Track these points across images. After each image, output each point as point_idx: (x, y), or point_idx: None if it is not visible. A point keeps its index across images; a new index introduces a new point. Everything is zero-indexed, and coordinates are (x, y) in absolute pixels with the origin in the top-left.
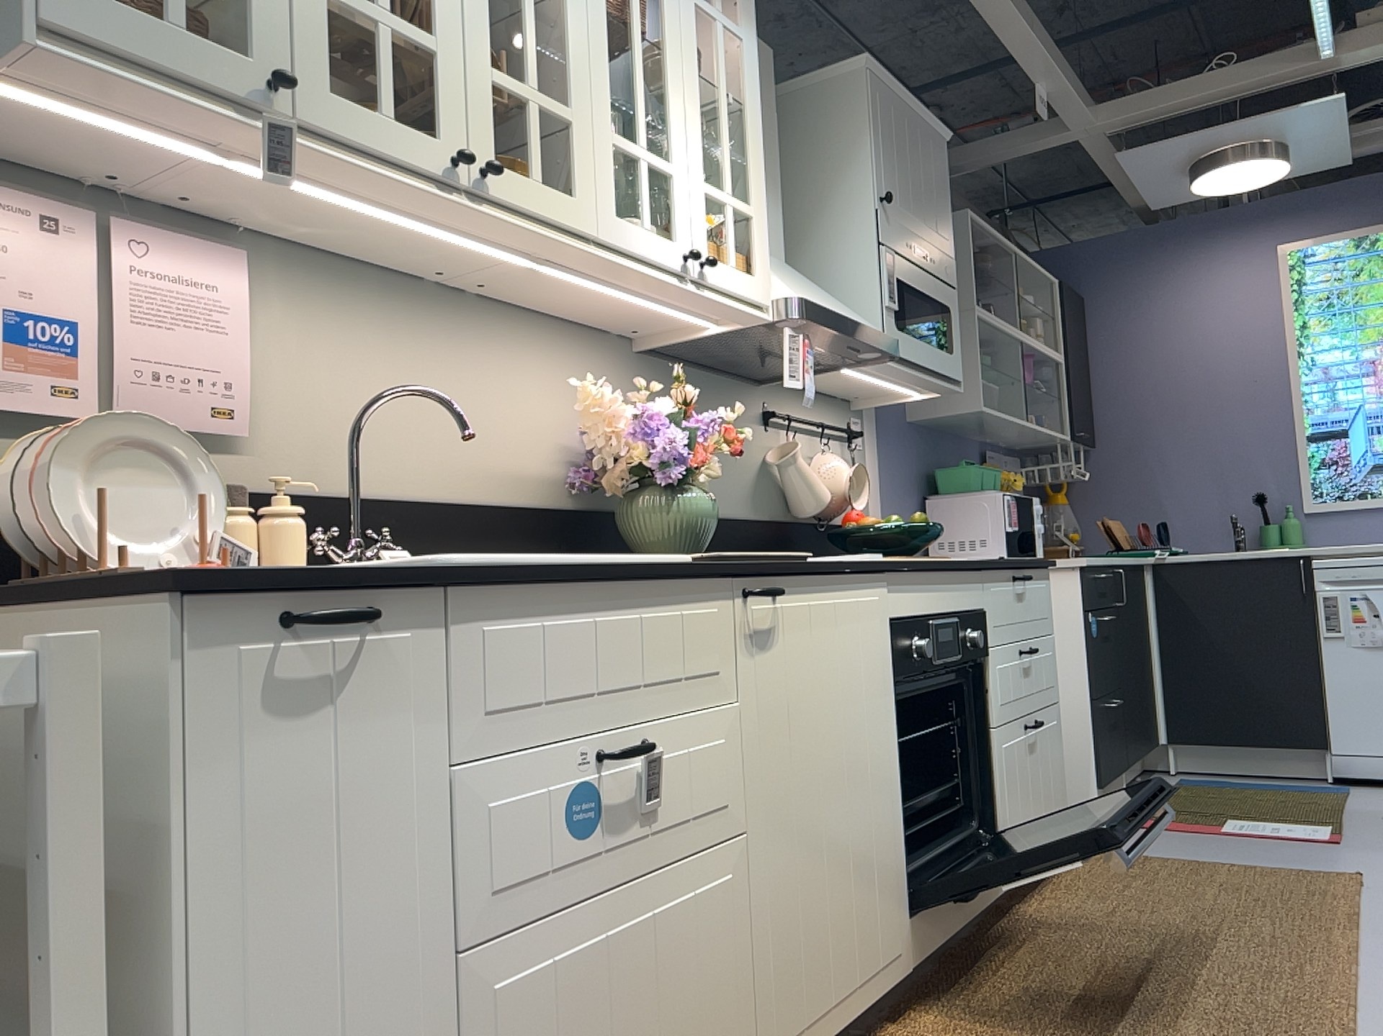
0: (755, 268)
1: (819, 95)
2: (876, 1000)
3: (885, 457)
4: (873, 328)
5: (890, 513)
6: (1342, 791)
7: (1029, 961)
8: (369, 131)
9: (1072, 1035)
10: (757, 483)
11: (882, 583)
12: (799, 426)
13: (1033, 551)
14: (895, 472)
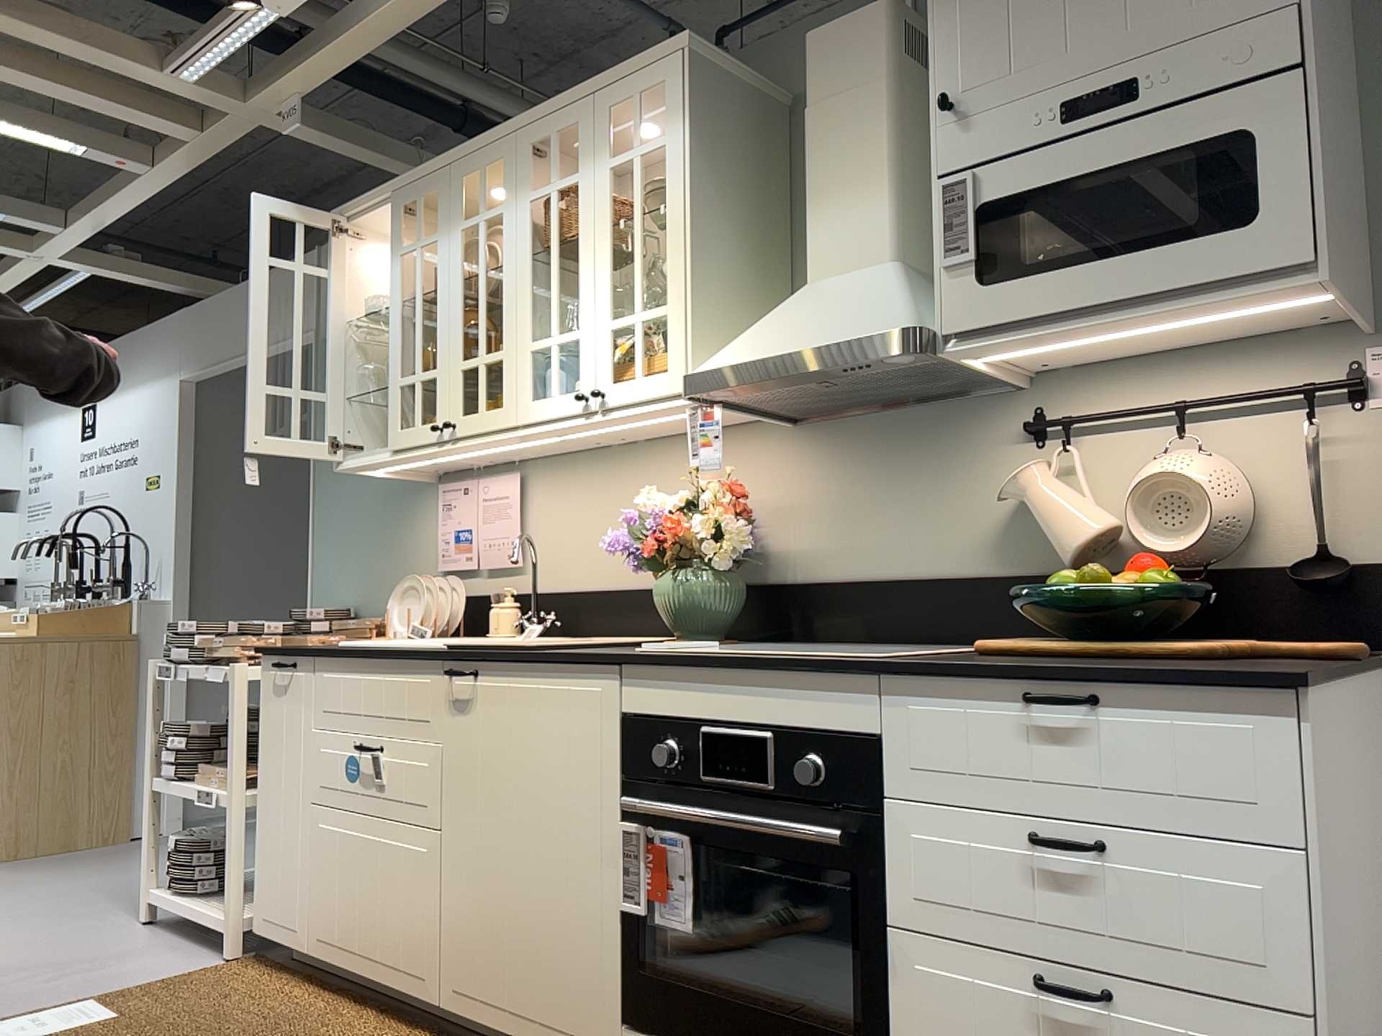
0: (670, 359)
1: None
2: None
3: None
4: (860, 331)
5: None
6: None
7: None
8: (410, 437)
9: None
10: (999, 527)
11: (606, 676)
12: (1129, 420)
13: None
14: None
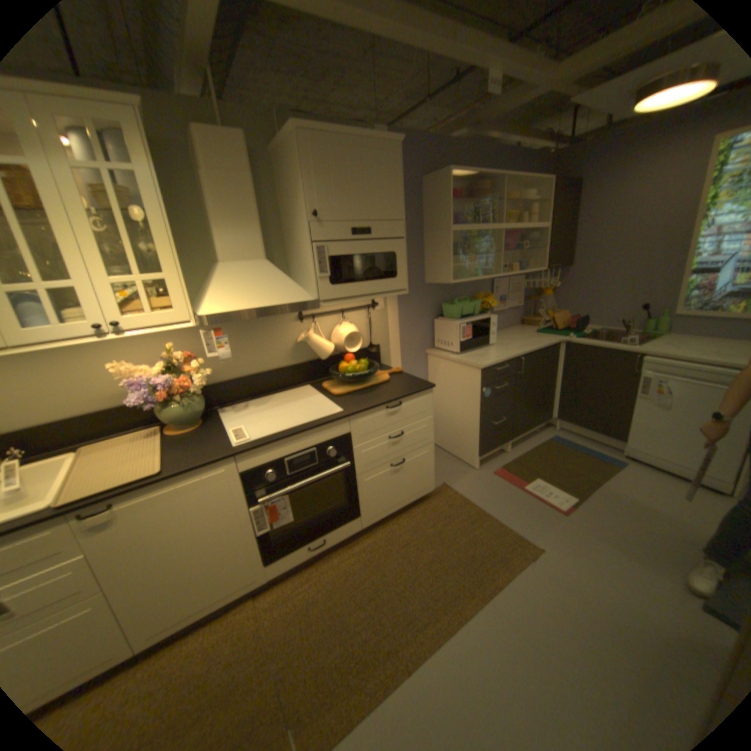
0: (174, 304)
1: (285, 144)
2: (233, 600)
3: (401, 307)
4: (294, 299)
5: (403, 332)
6: (620, 469)
7: (337, 573)
8: None
9: (294, 636)
10: (292, 349)
11: (227, 462)
12: (327, 313)
13: (487, 342)
14: (409, 312)
